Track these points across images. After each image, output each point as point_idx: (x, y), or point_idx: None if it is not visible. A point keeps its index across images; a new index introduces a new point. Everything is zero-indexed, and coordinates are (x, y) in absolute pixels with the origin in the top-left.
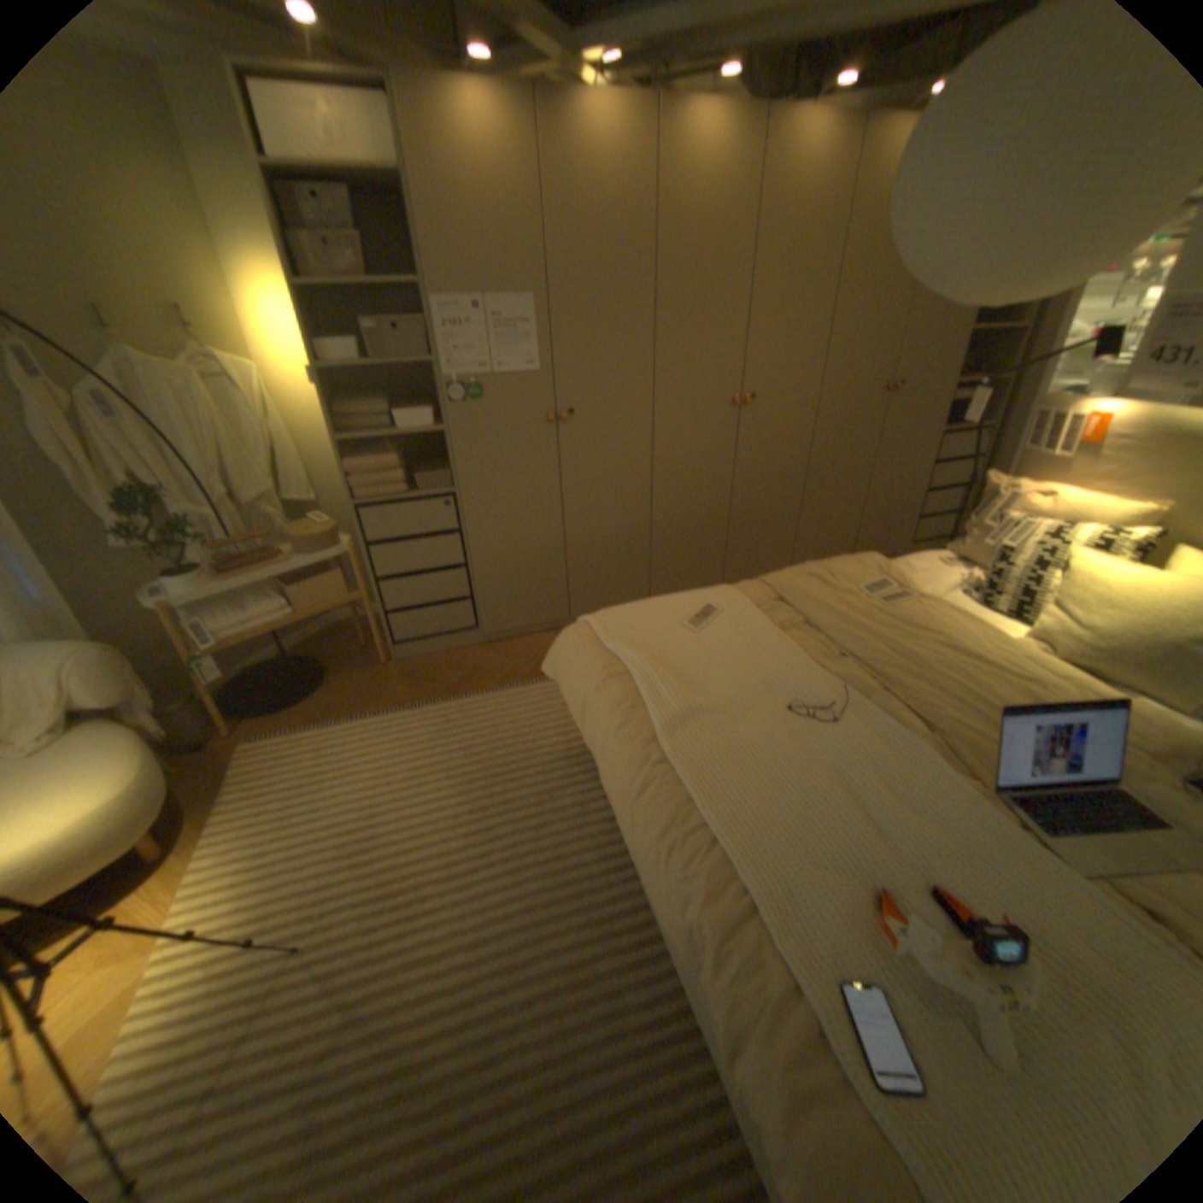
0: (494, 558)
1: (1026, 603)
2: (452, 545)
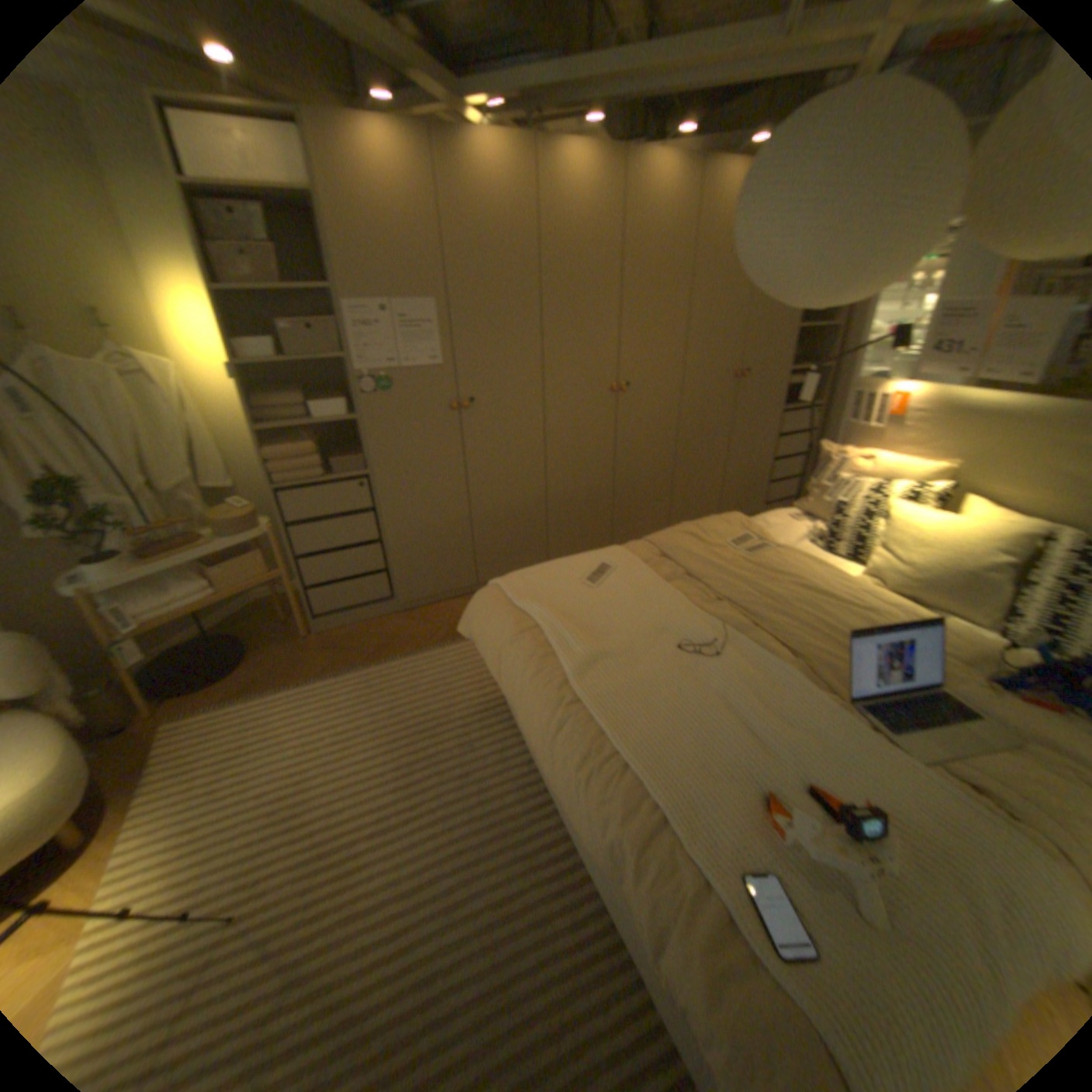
0: (405, 532)
1: (859, 547)
2: (364, 522)
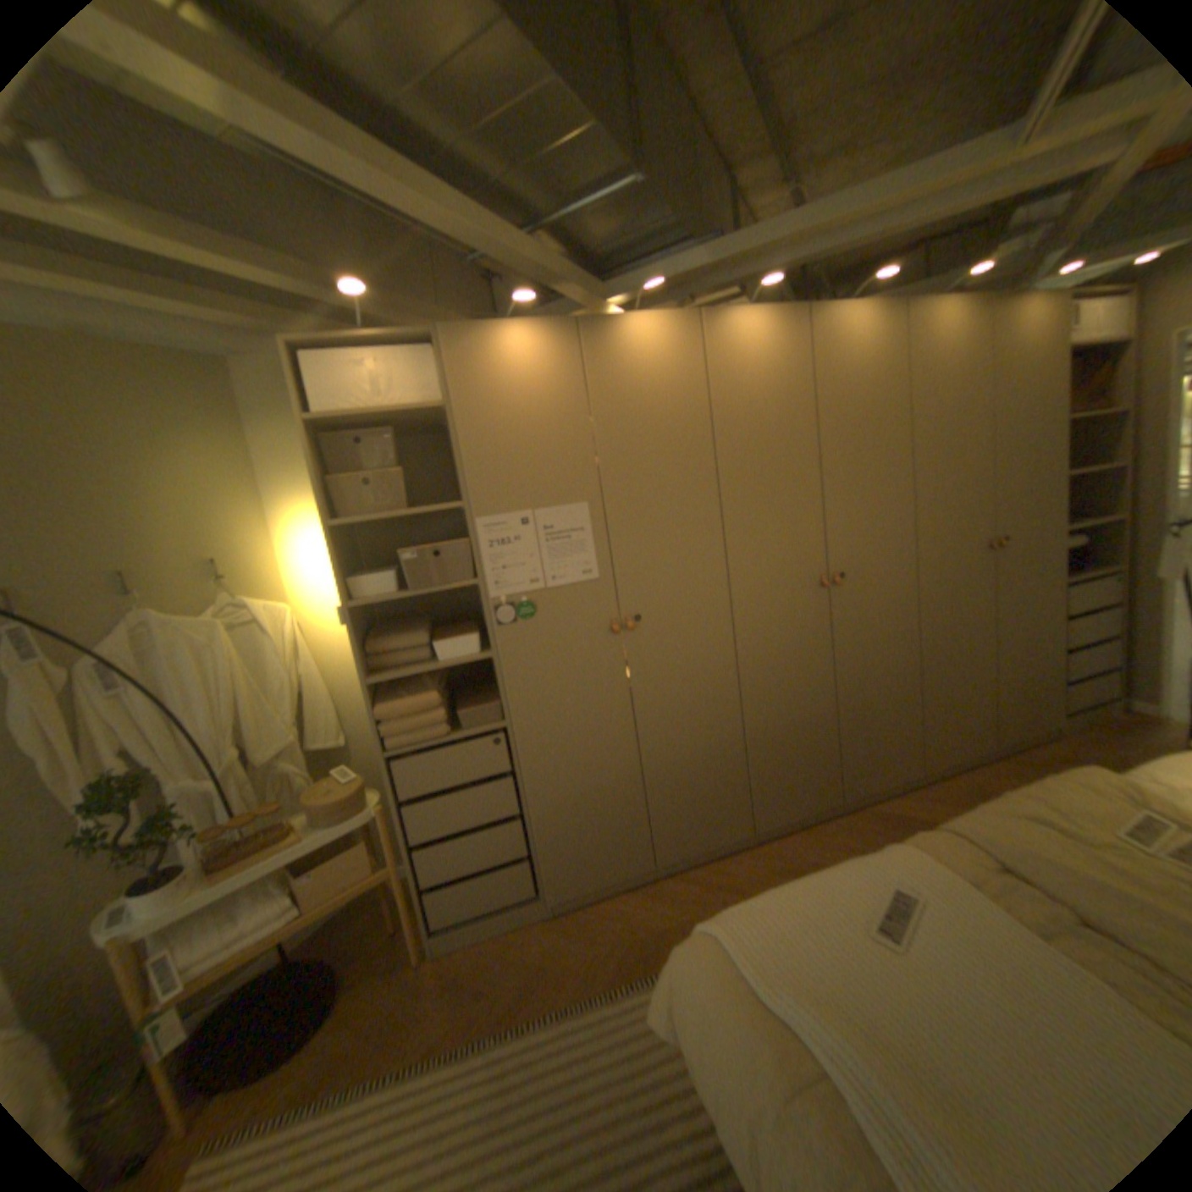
0: (556, 801)
1: None
2: (503, 790)
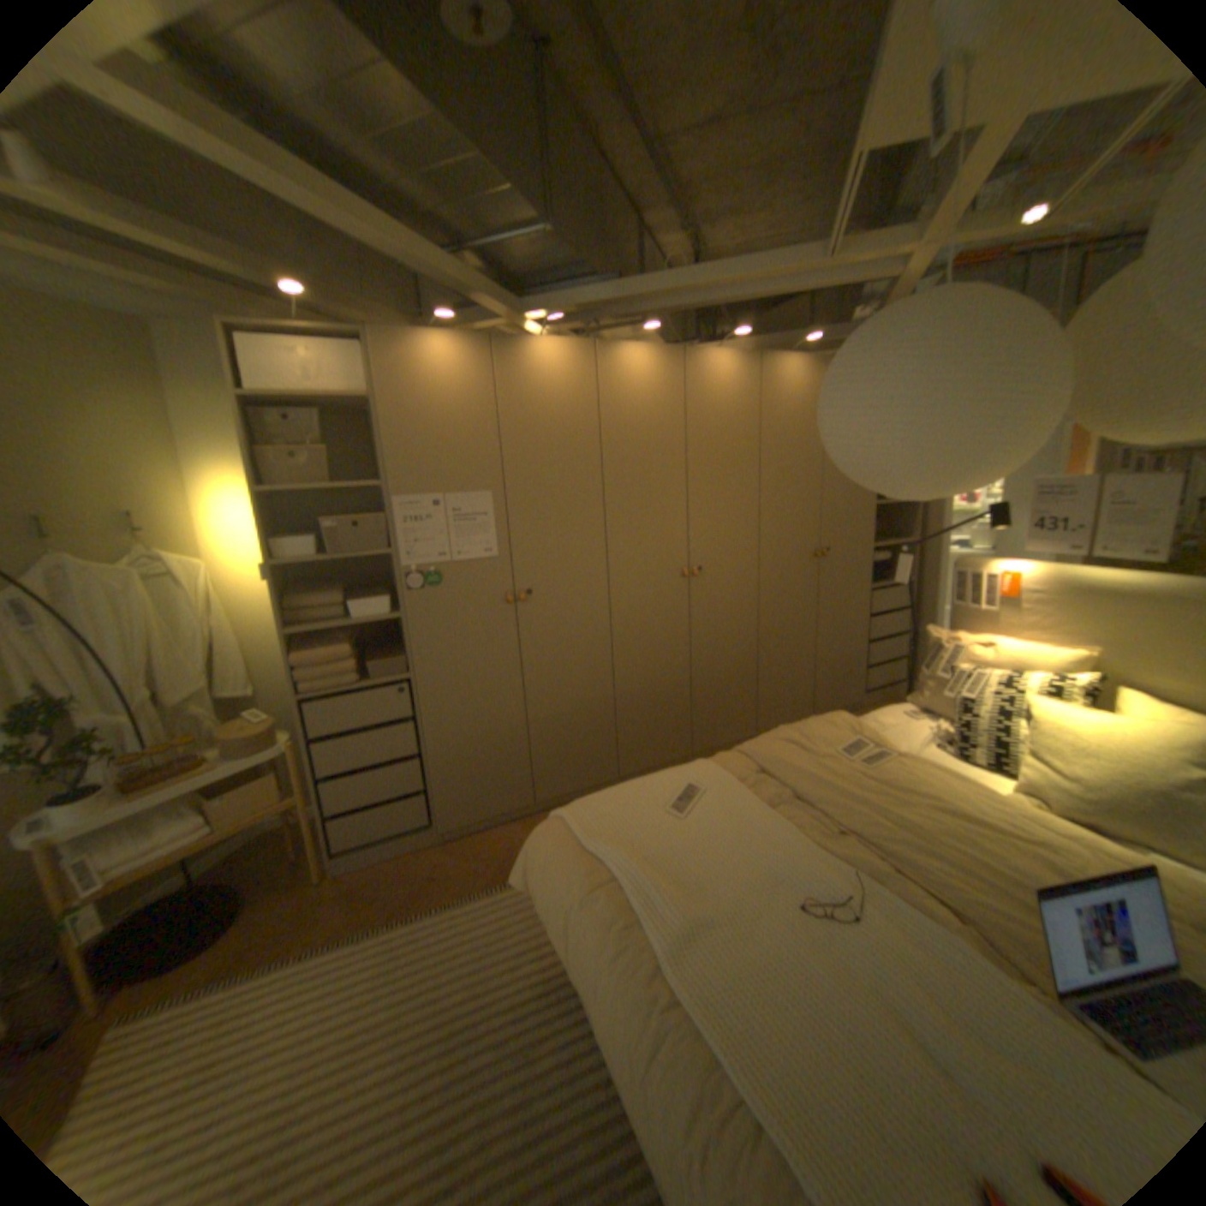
0: (450, 744)
1: (1002, 755)
2: (403, 734)
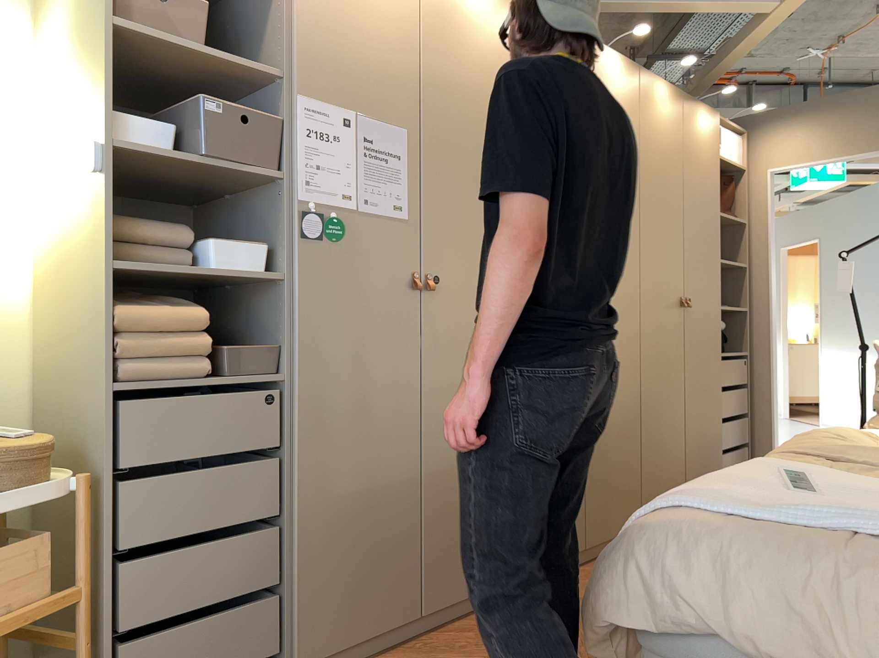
0: (328, 501)
1: None
2: (263, 477)
